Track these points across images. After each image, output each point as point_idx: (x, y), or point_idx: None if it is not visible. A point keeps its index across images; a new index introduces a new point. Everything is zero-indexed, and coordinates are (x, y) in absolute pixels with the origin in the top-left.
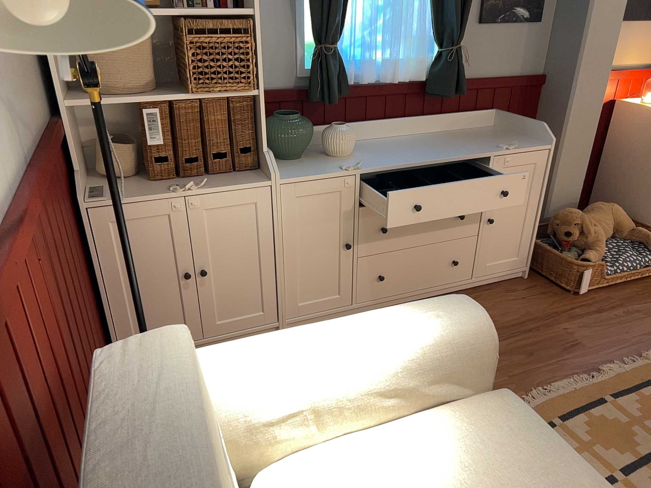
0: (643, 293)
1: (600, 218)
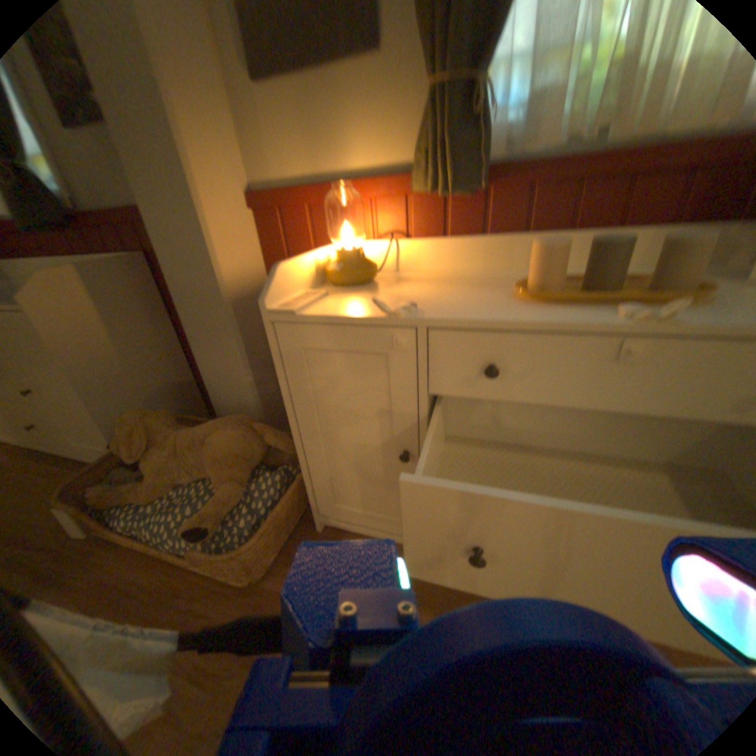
0: (139, 594)
1: (190, 439)
